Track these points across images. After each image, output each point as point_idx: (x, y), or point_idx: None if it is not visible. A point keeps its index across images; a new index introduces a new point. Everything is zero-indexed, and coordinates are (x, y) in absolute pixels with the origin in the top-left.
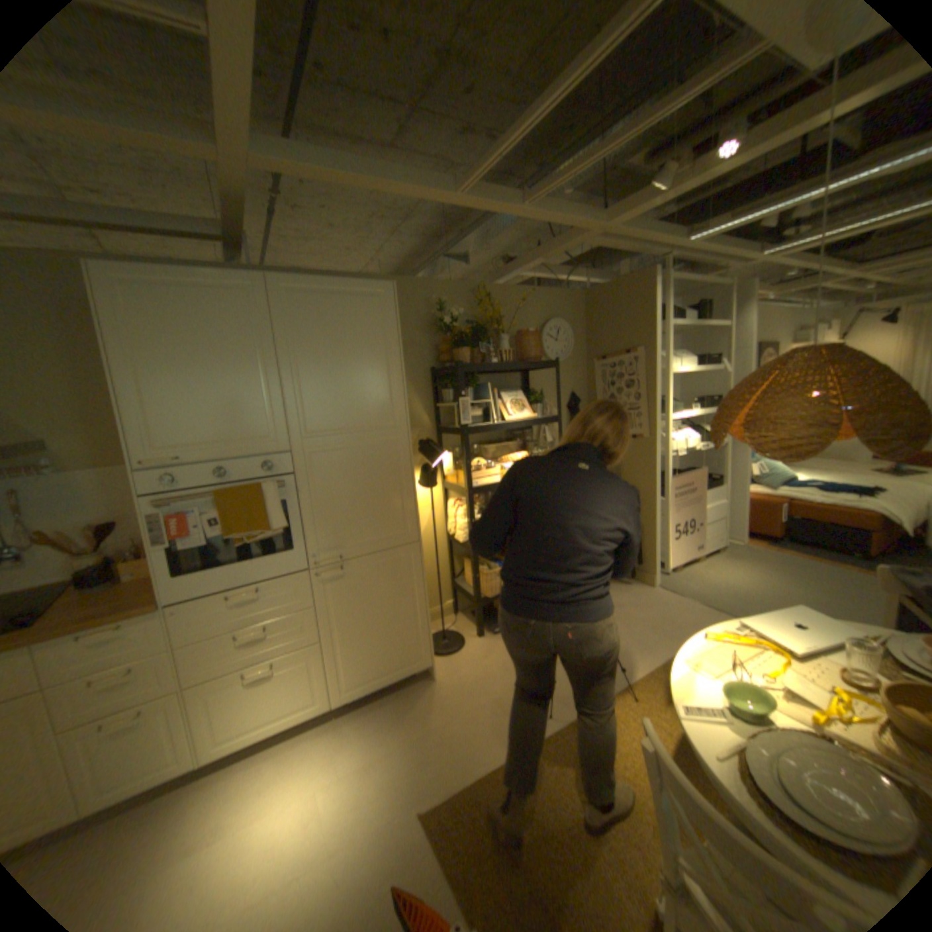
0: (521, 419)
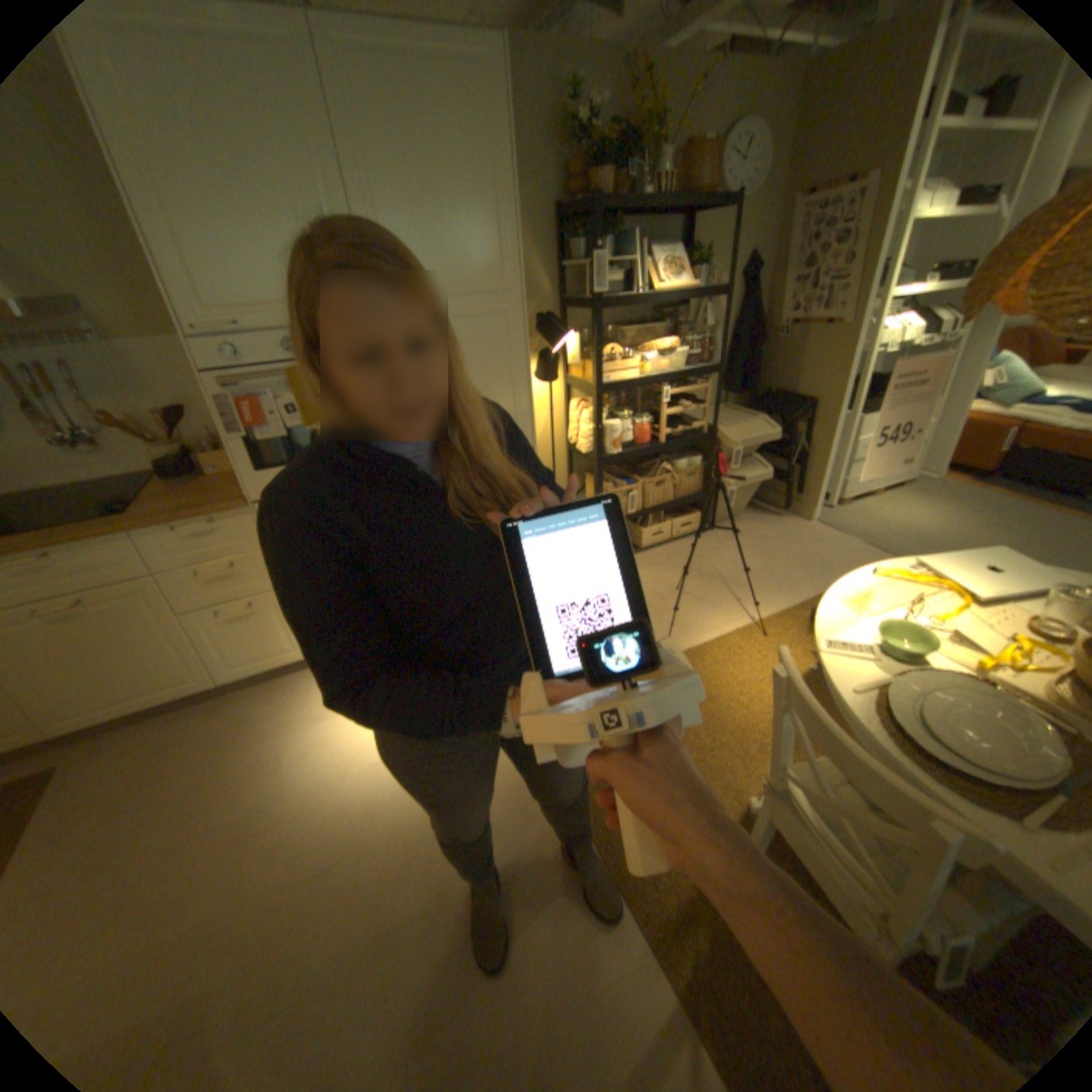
0: (676, 288)
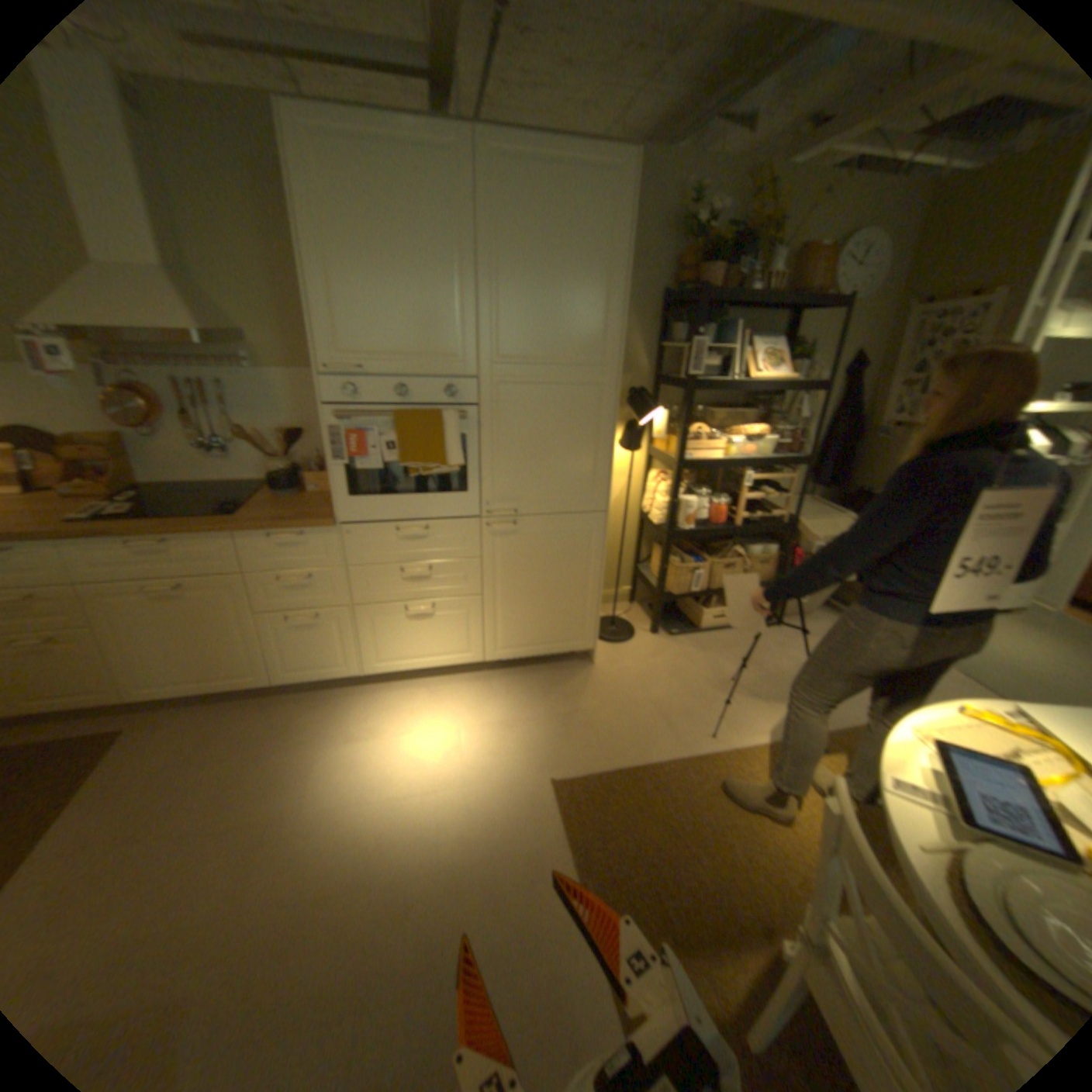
0: (772, 378)
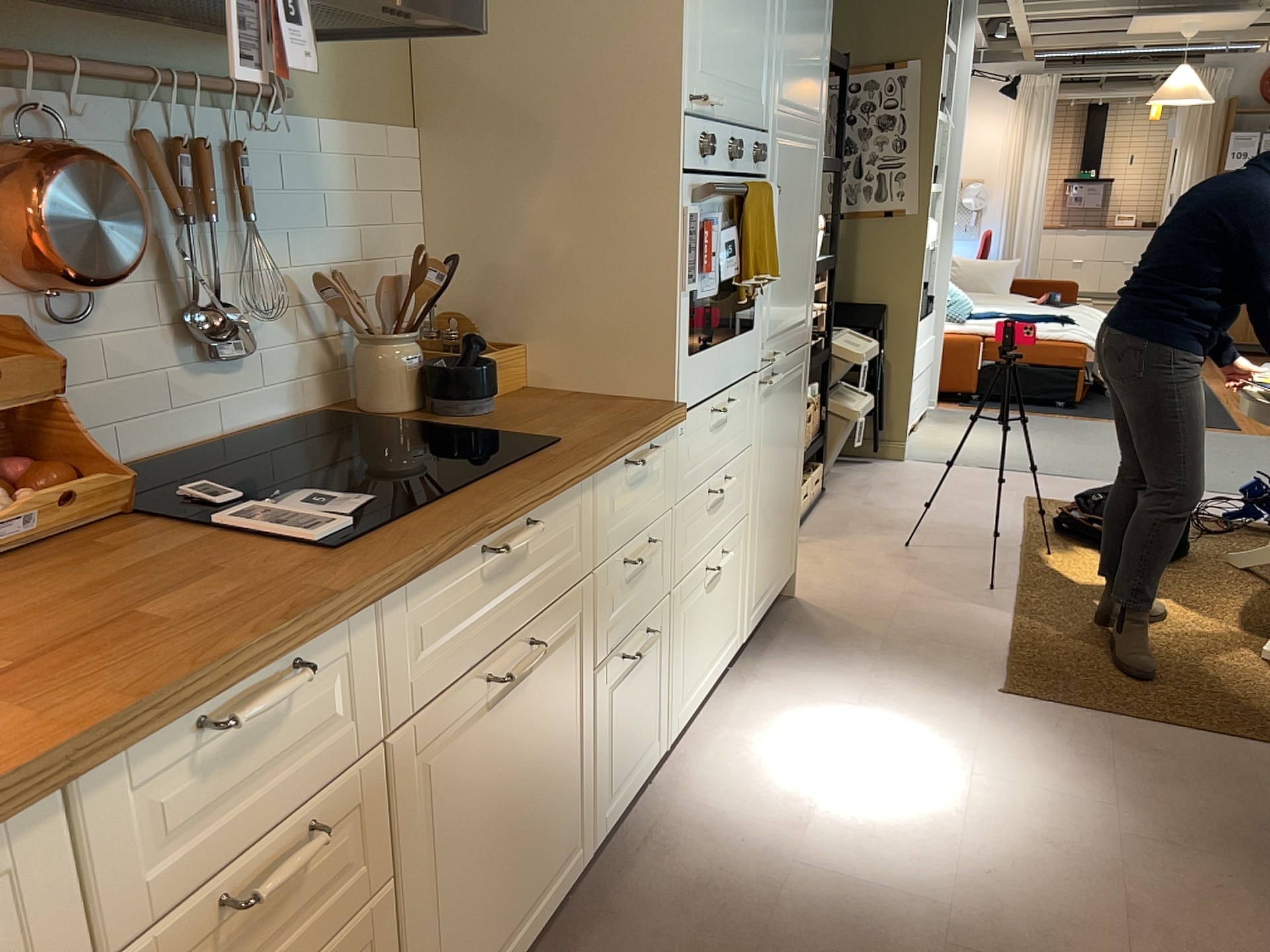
0: None
